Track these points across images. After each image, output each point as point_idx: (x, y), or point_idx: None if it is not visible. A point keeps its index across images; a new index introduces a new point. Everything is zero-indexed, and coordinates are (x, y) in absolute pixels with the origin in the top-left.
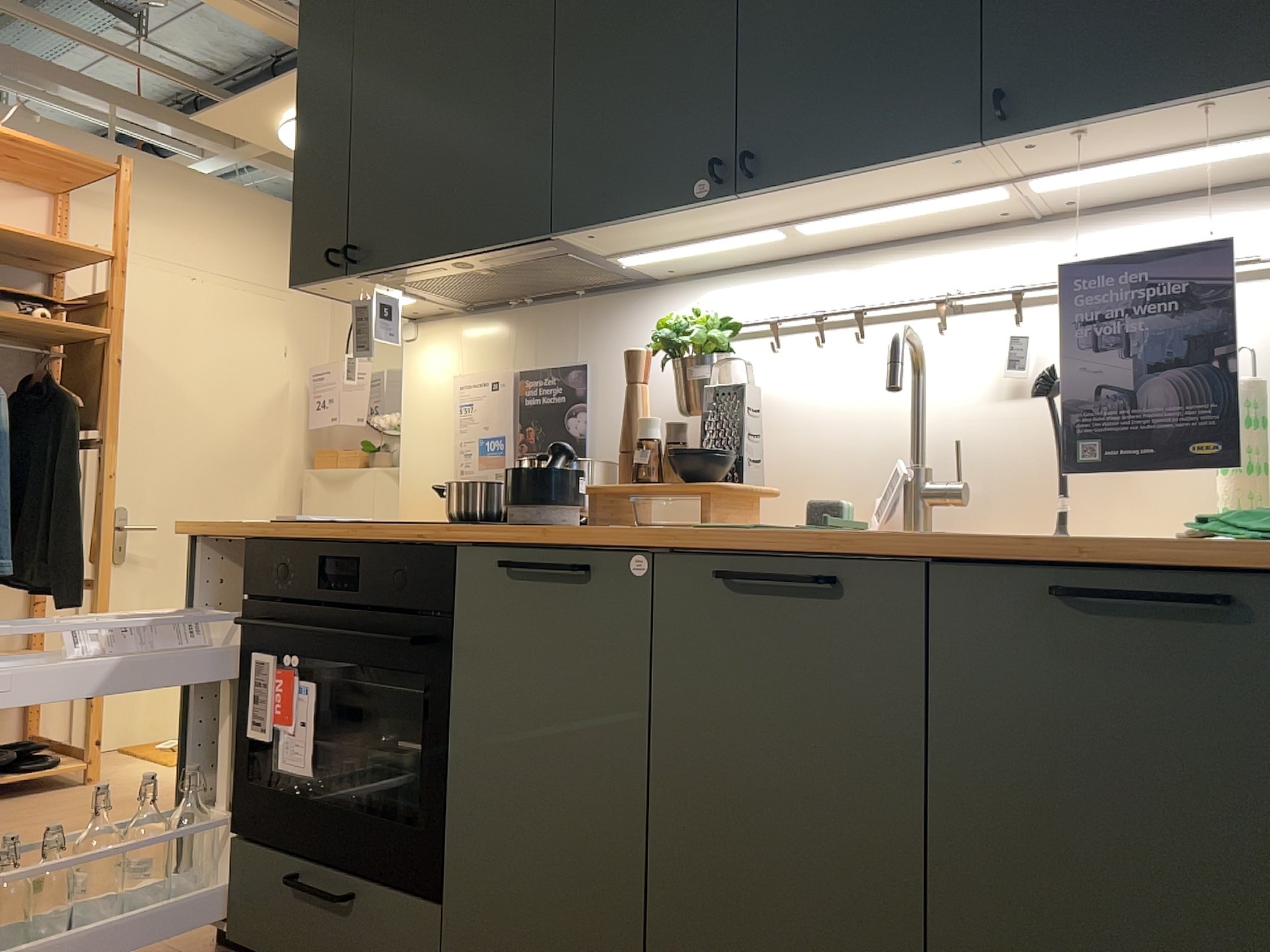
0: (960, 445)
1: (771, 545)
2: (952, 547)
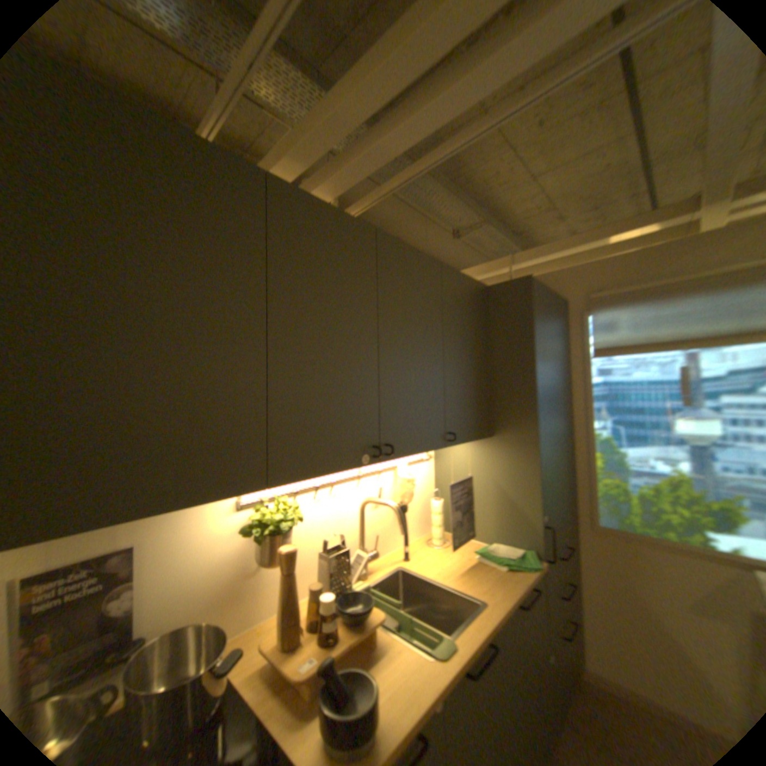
0: (379, 537)
1: (474, 648)
2: (513, 612)
